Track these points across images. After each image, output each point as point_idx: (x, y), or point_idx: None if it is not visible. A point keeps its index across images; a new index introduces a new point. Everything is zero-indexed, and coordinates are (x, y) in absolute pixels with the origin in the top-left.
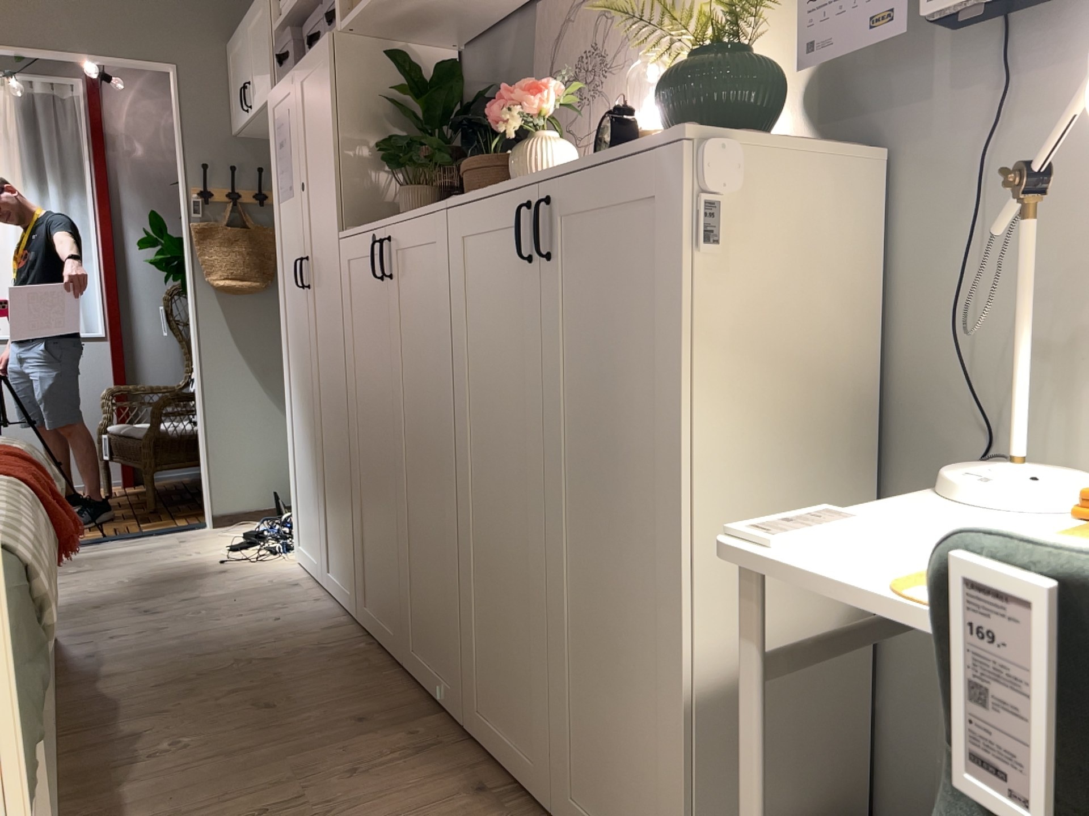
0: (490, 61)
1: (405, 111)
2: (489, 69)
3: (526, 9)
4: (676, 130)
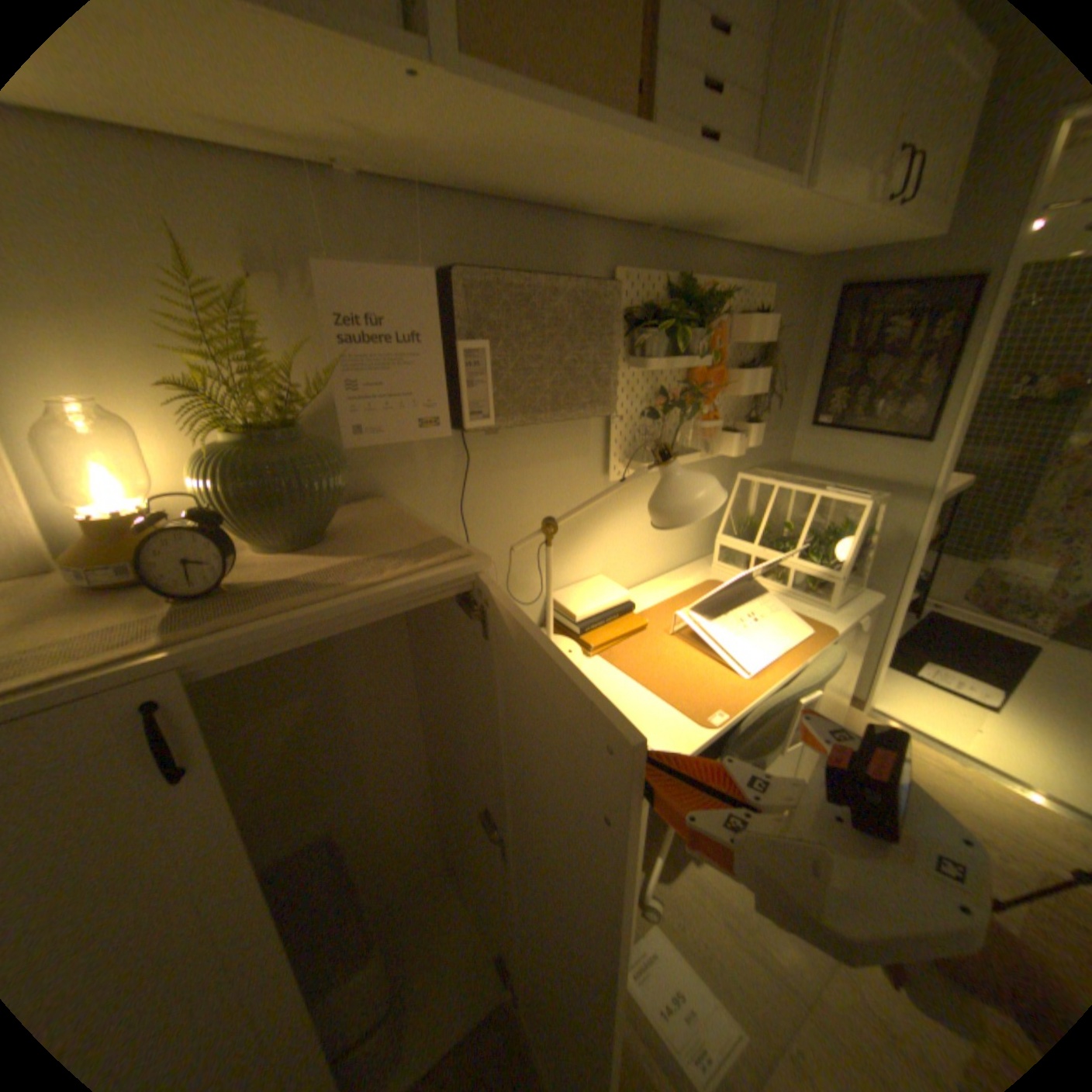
0: None
1: None
2: None
3: None
4: (453, 556)
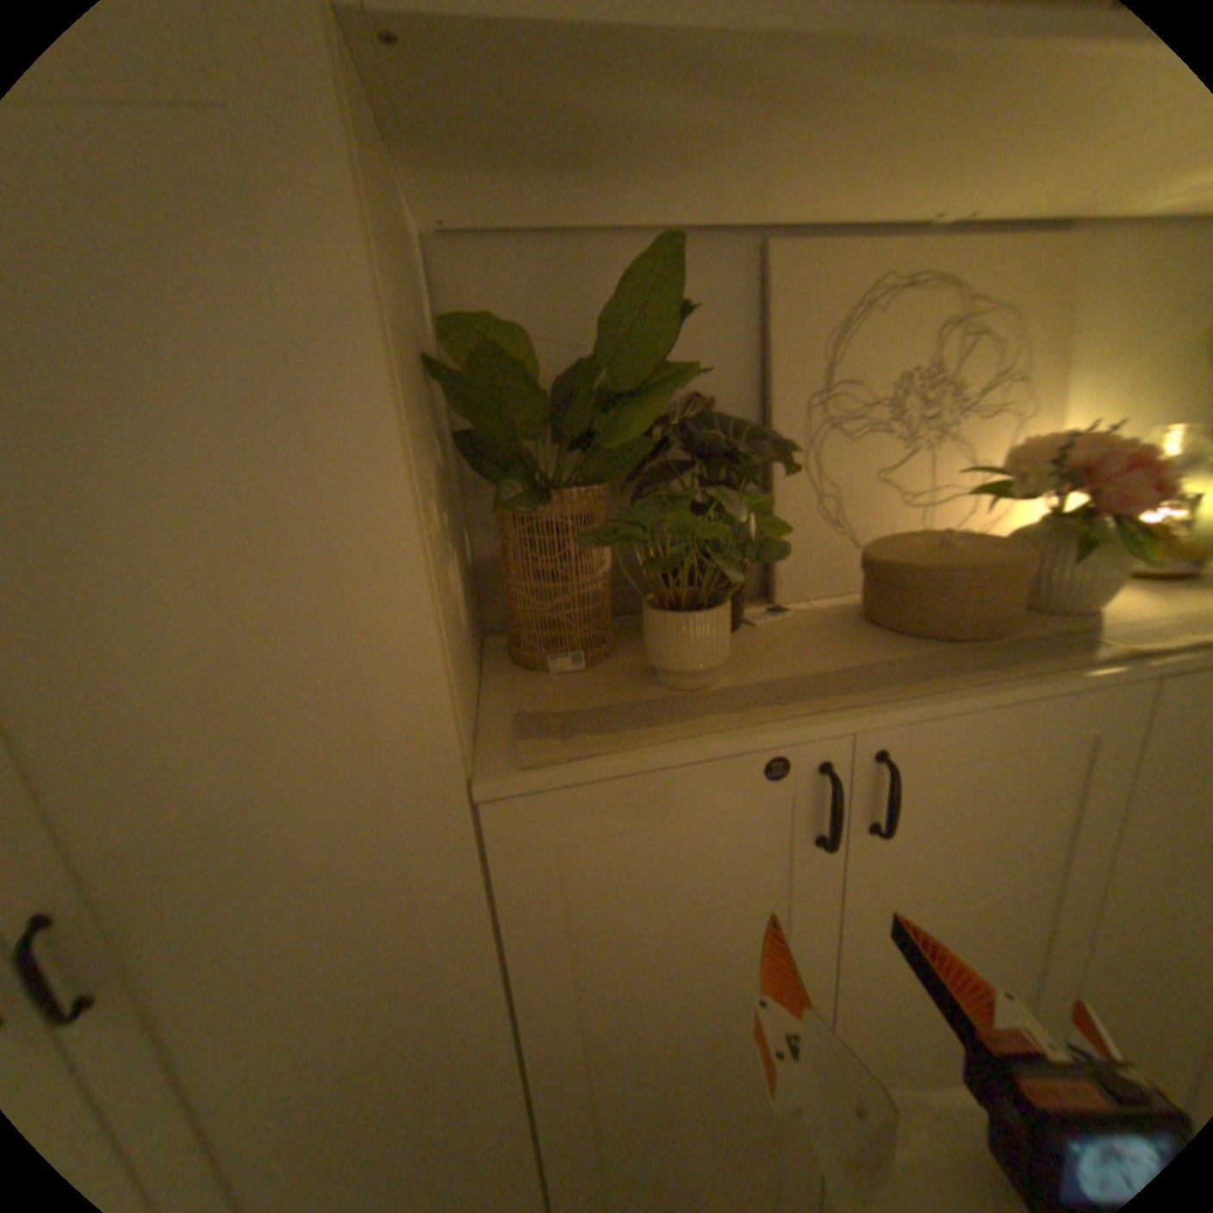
0: (579, 299)
1: (461, 384)
2: (564, 314)
3: (704, 232)
4: None
